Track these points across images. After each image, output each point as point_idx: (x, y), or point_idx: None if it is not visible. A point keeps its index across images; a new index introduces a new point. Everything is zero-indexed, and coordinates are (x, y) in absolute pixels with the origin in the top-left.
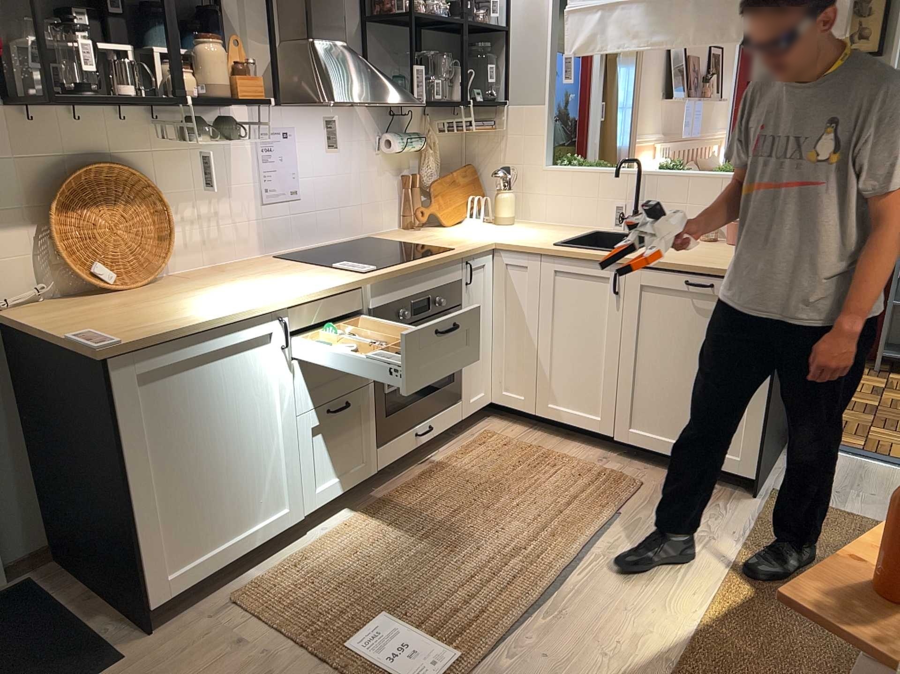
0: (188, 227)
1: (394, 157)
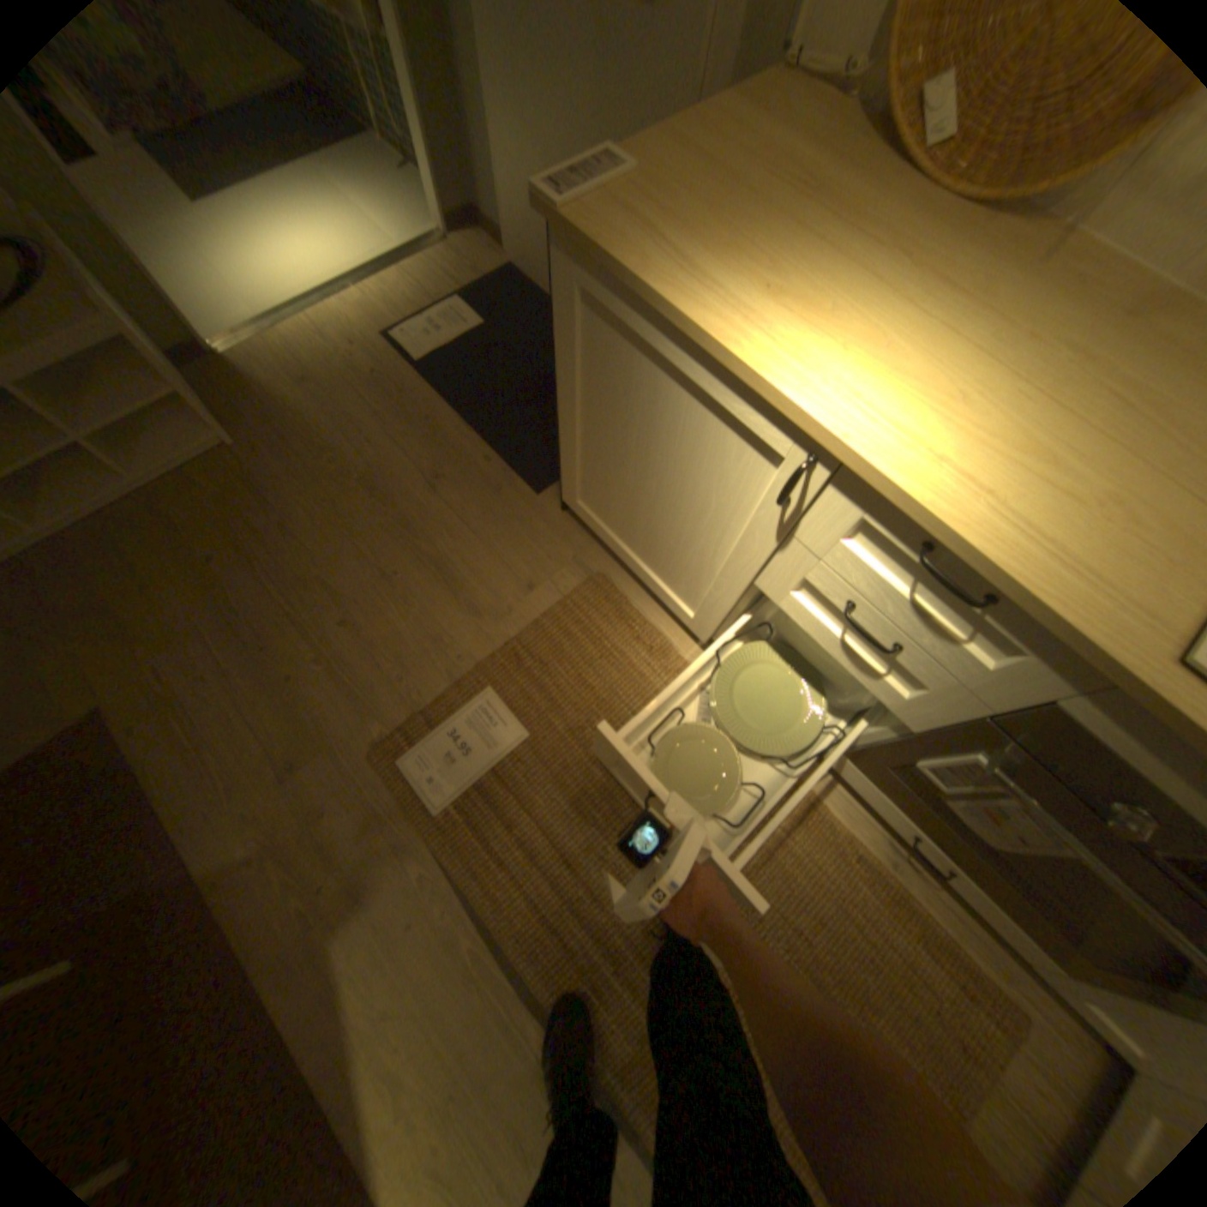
0: None
1: None
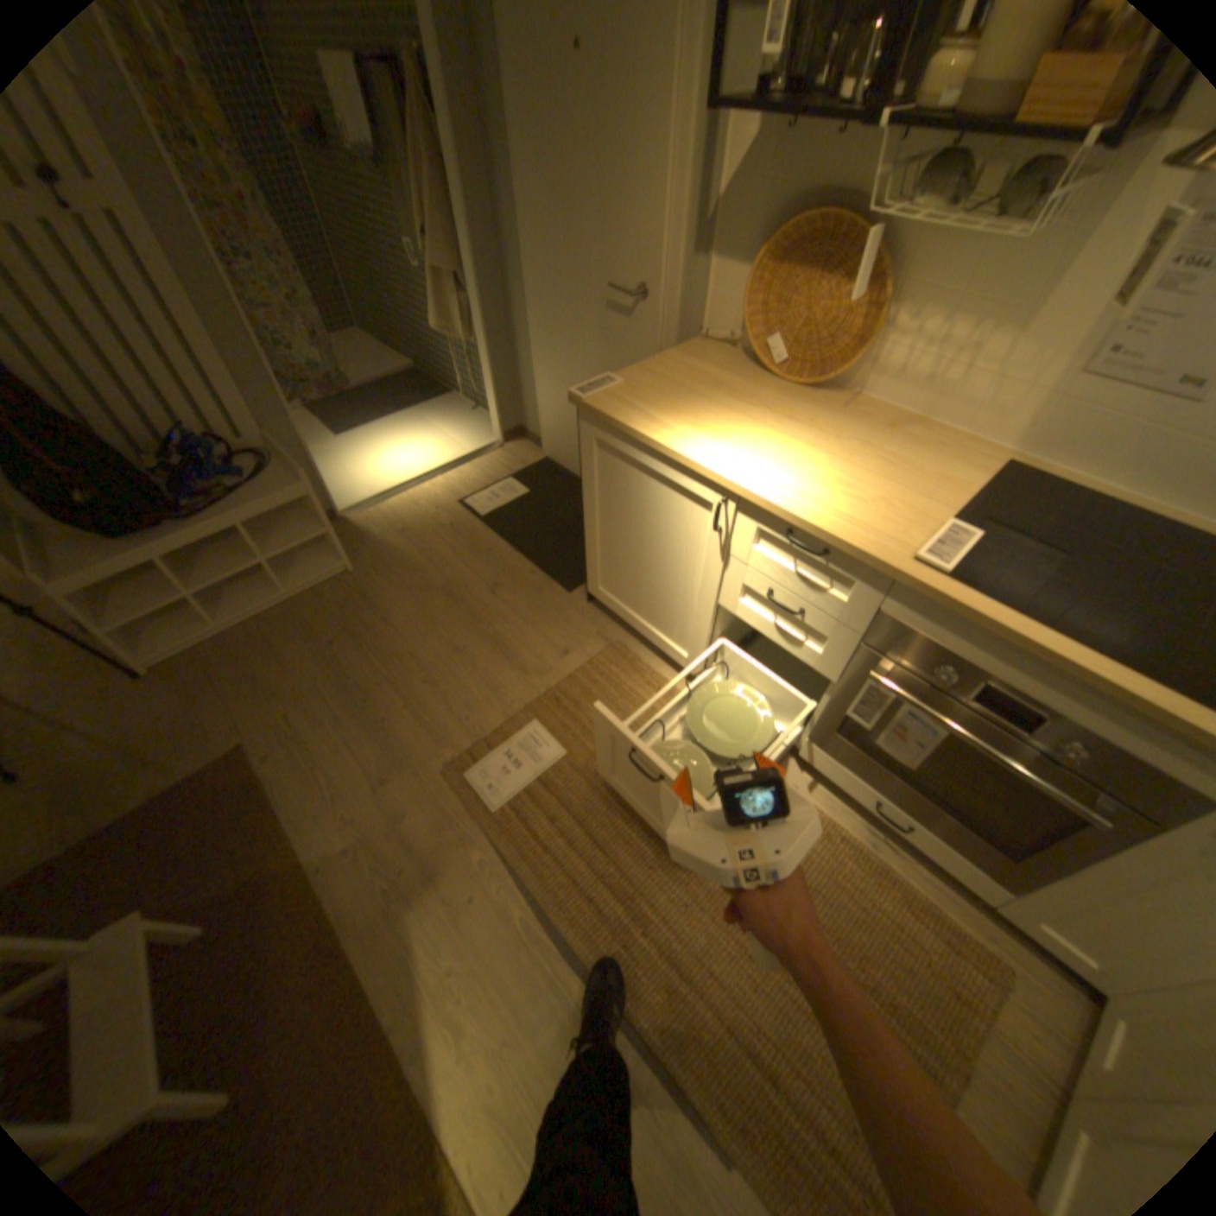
0: (922, 344)
1: None
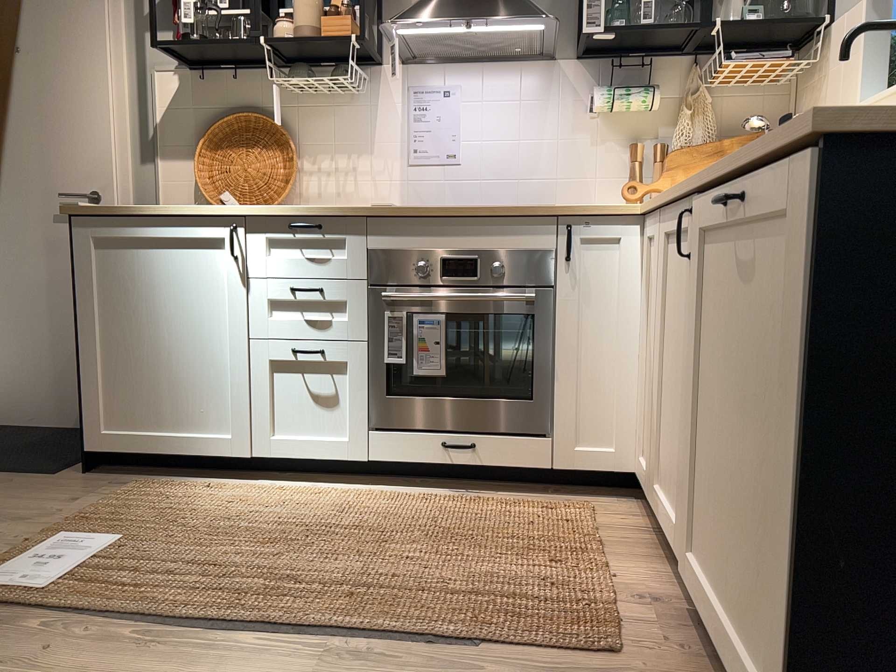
0: (322, 177)
1: (622, 123)
